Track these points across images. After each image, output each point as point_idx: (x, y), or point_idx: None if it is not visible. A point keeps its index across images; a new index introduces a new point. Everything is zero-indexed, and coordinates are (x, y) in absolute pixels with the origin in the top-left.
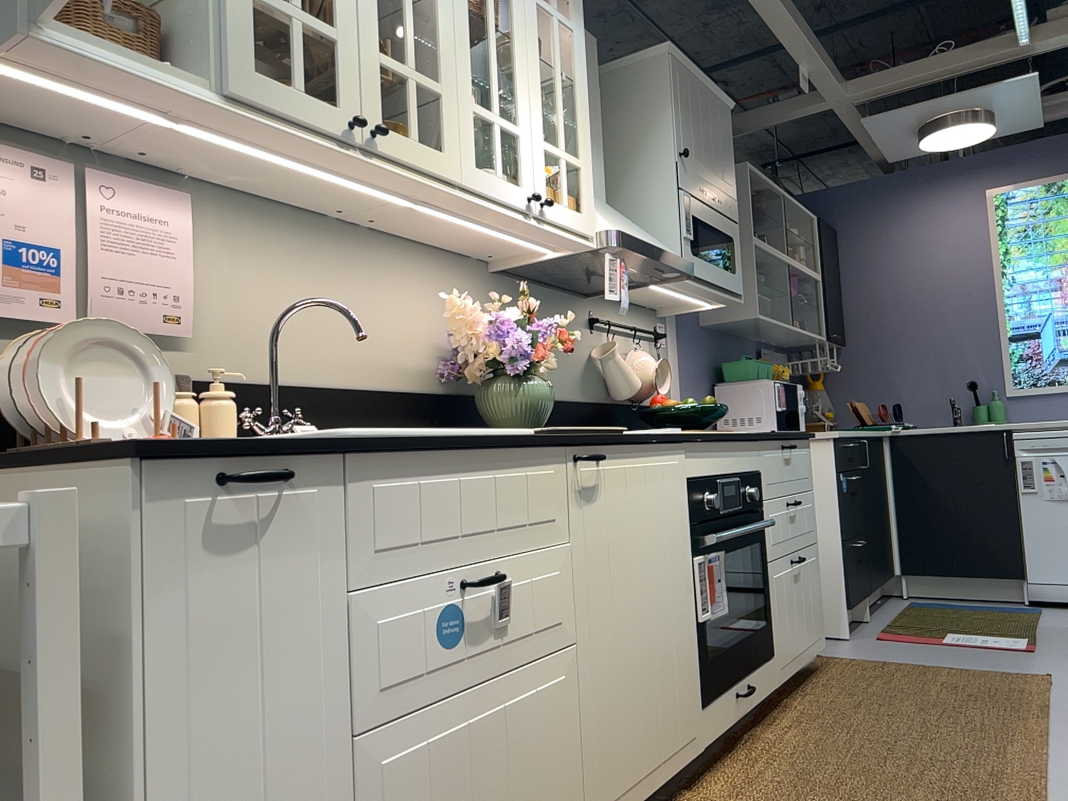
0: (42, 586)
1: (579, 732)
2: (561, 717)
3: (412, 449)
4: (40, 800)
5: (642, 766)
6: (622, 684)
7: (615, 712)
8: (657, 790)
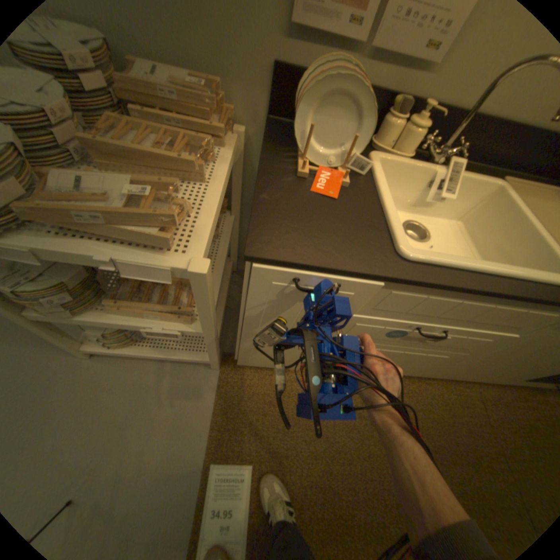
0: (199, 295)
1: (439, 366)
2: (433, 362)
3: (441, 289)
4: (205, 327)
5: (462, 378)
6: (484, 367)
7: (467, 369)
8: (462, 381)
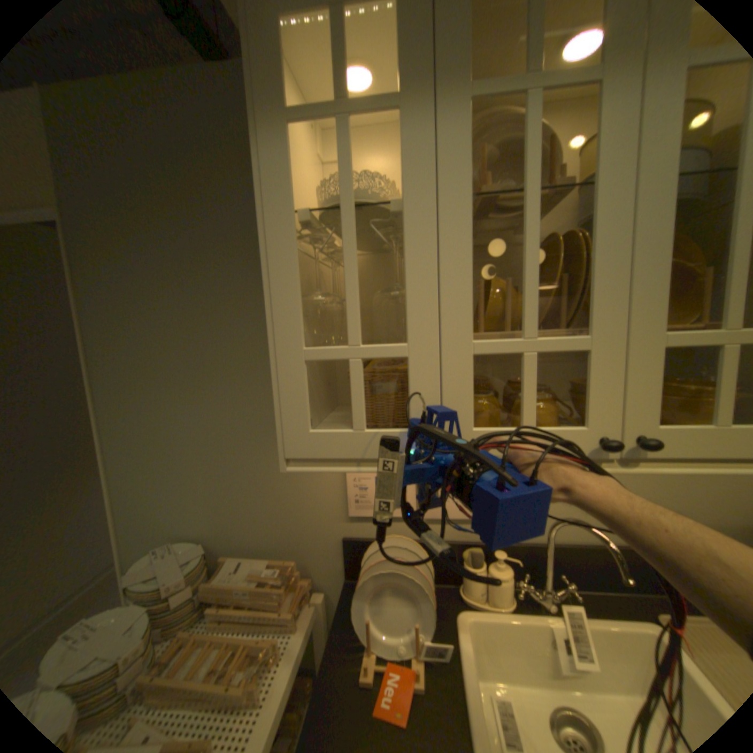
0: None
1: None
2: None
3: None
4: None
5: None
6: None
7: None
8: None
